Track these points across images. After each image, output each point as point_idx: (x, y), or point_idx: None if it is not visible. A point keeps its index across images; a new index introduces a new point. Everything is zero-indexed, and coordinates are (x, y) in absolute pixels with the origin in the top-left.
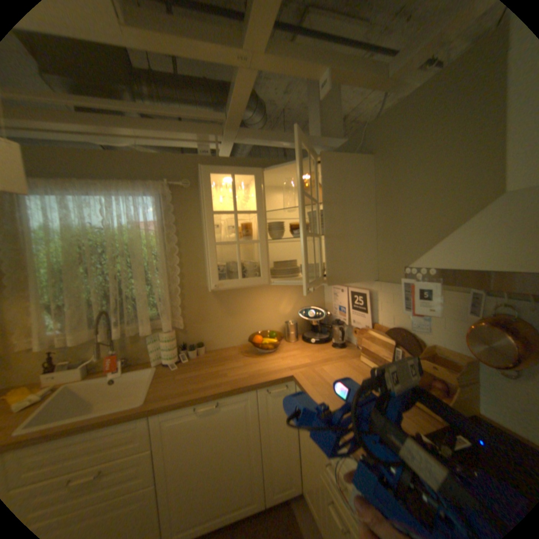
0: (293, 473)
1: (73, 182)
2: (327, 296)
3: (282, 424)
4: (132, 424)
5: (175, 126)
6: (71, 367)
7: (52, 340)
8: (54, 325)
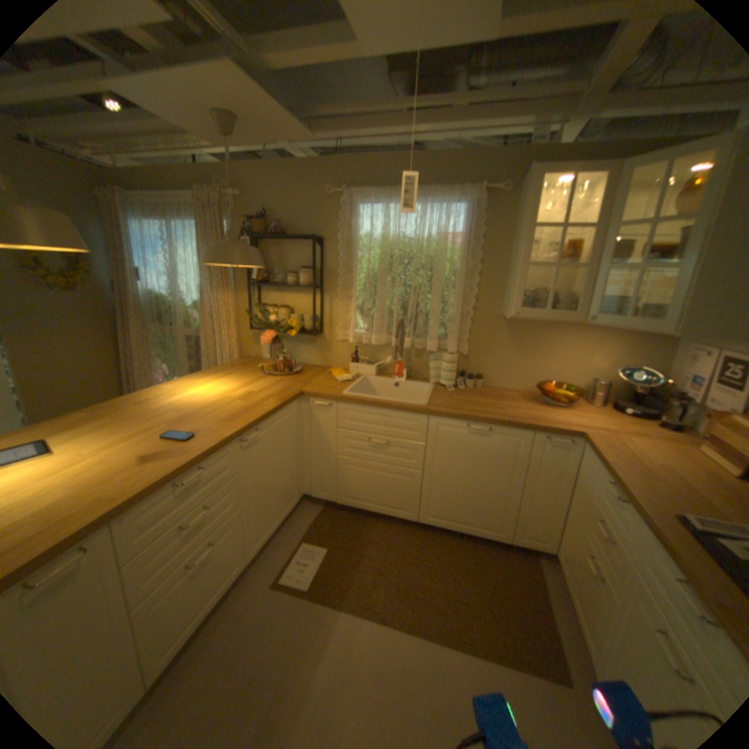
0: (553, 530)
1: (397, 189)
2: (681, 360)
3: (556, 478)
4: (417, 416)
5: (512, 107)
6: (369, 363)
7: (359, 337)
8: (362, 324)
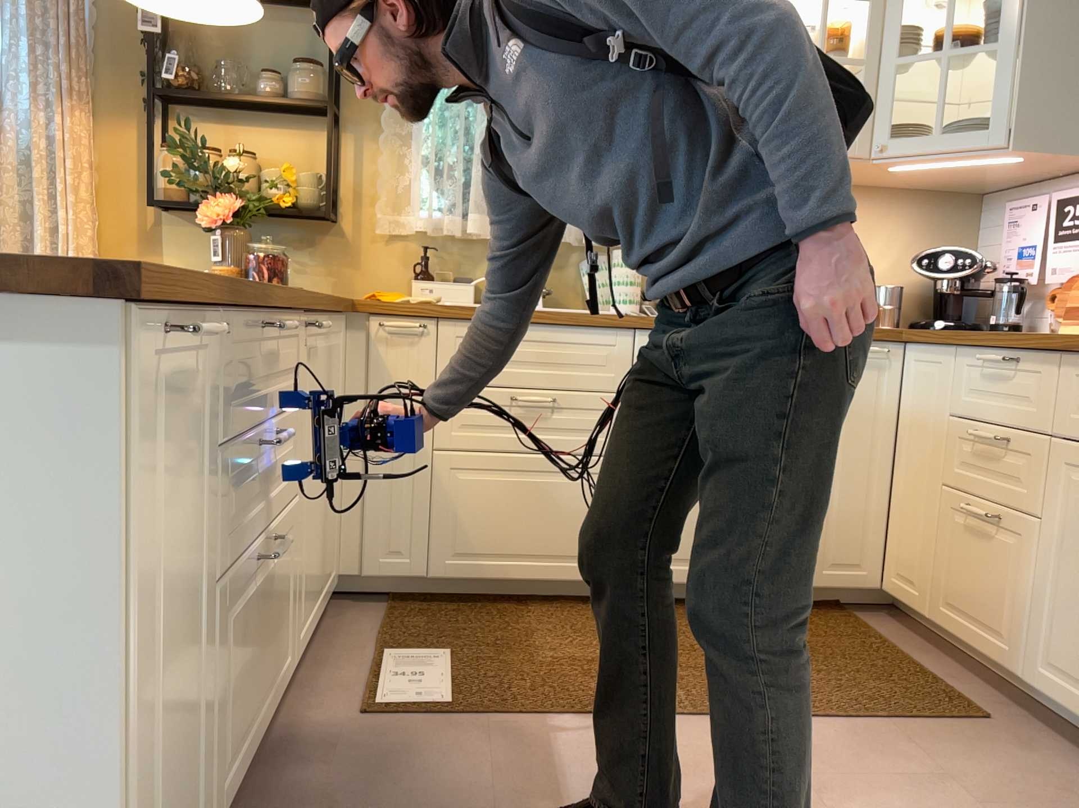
0: (870, 534)
1: None
2: (986, 244)
3: (865, 425)
4: (611, 333)
5: None
6: (456, 278)
7: (430, 223)
8: (436, 196)
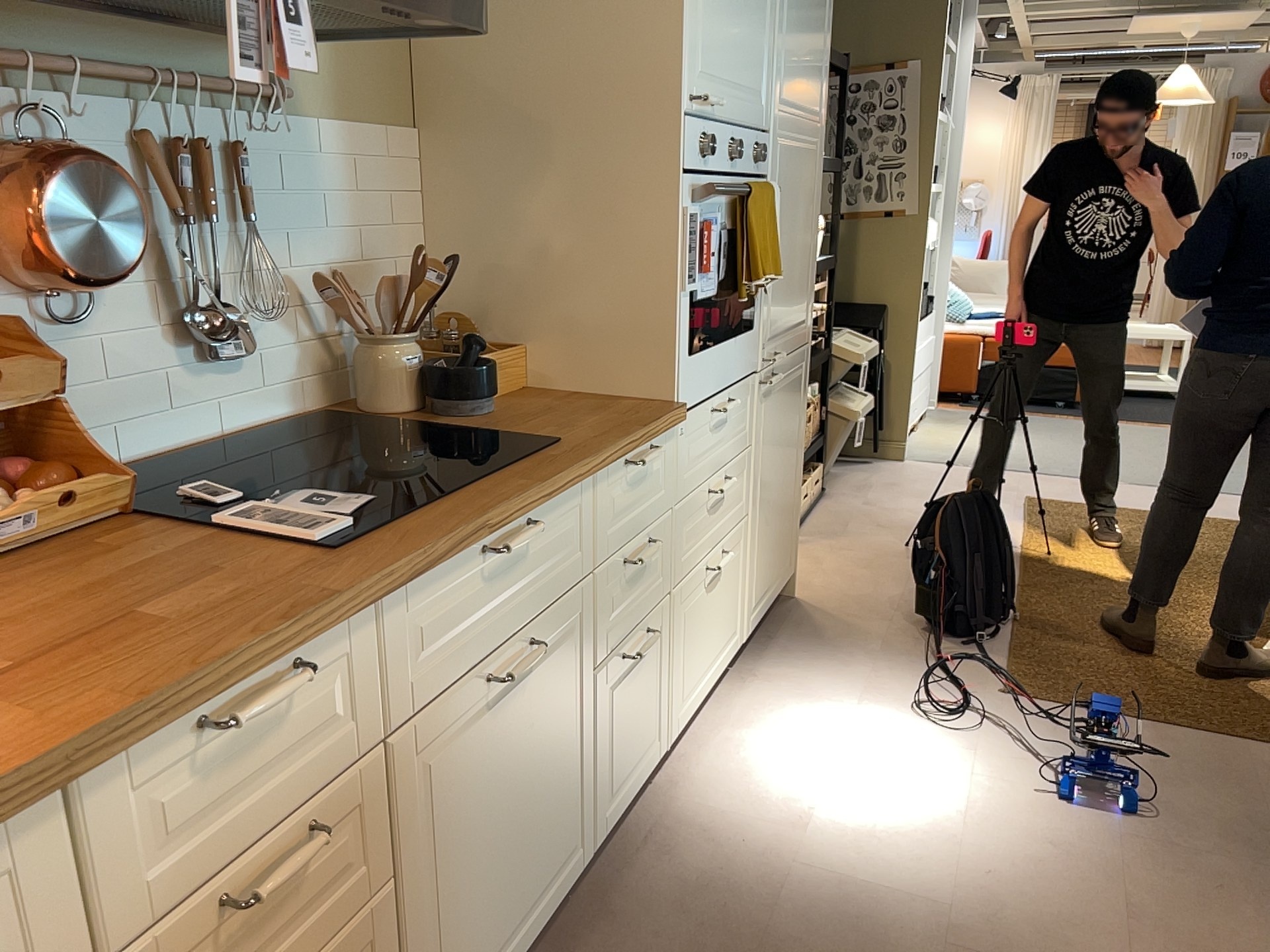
0: None
1: None
2: None
3: None
4: None
5: None
6: None
7: None
8: None
